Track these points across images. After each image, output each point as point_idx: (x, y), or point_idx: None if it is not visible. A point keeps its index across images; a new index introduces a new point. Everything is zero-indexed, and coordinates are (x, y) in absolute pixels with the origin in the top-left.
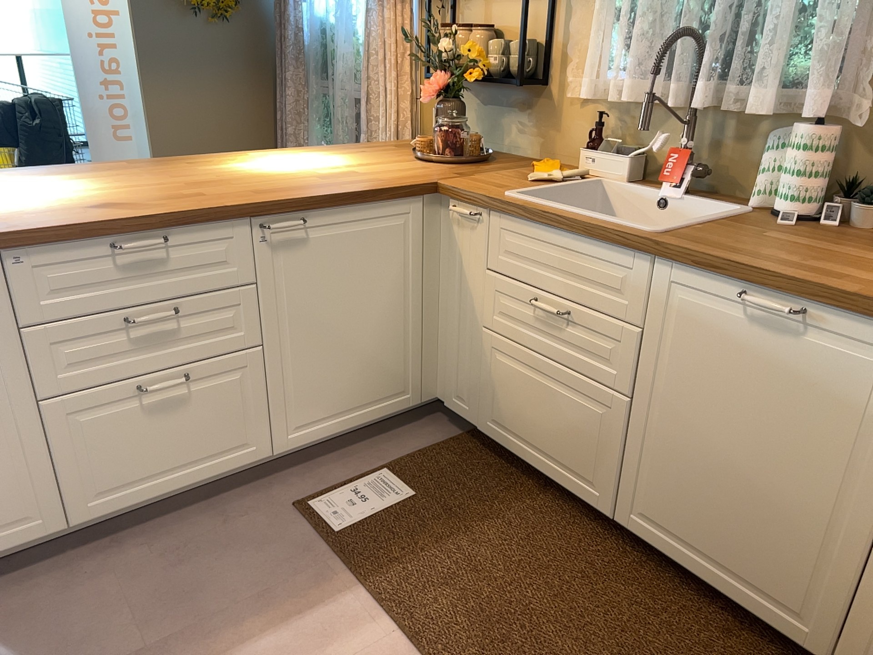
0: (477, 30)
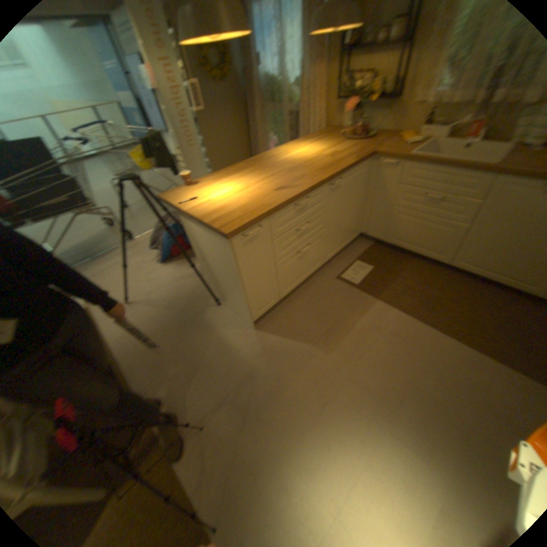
0: (369, 71)
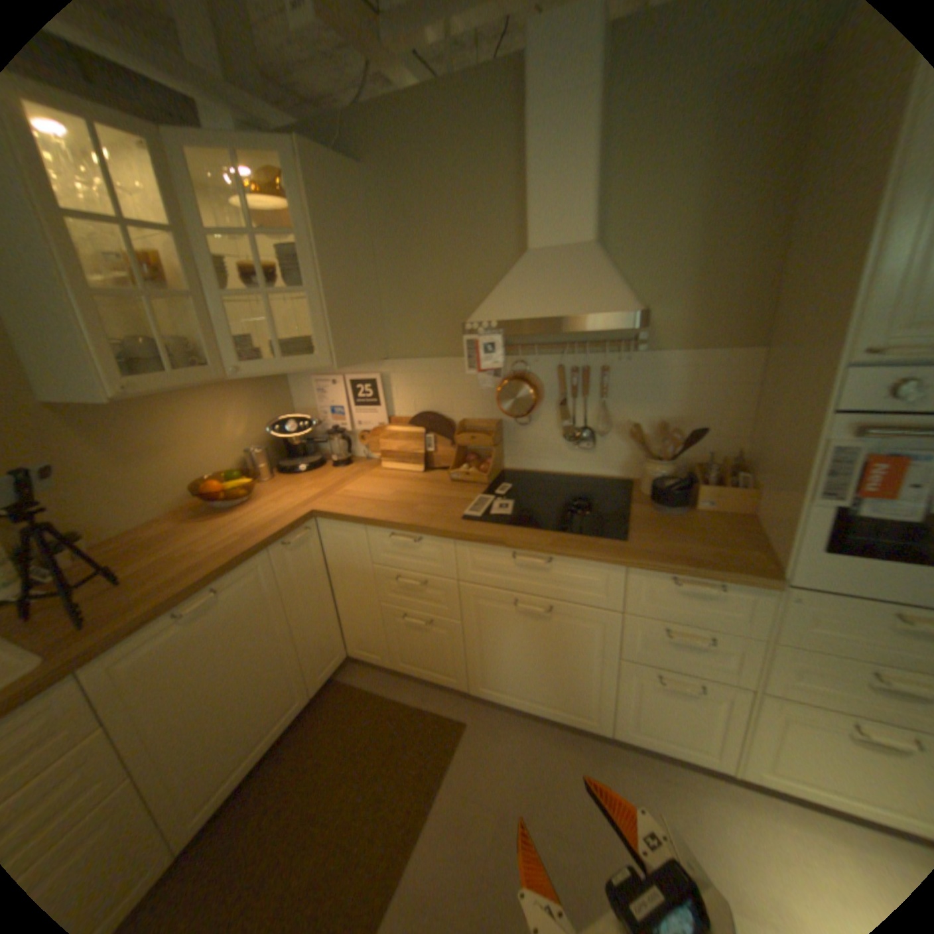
0: None
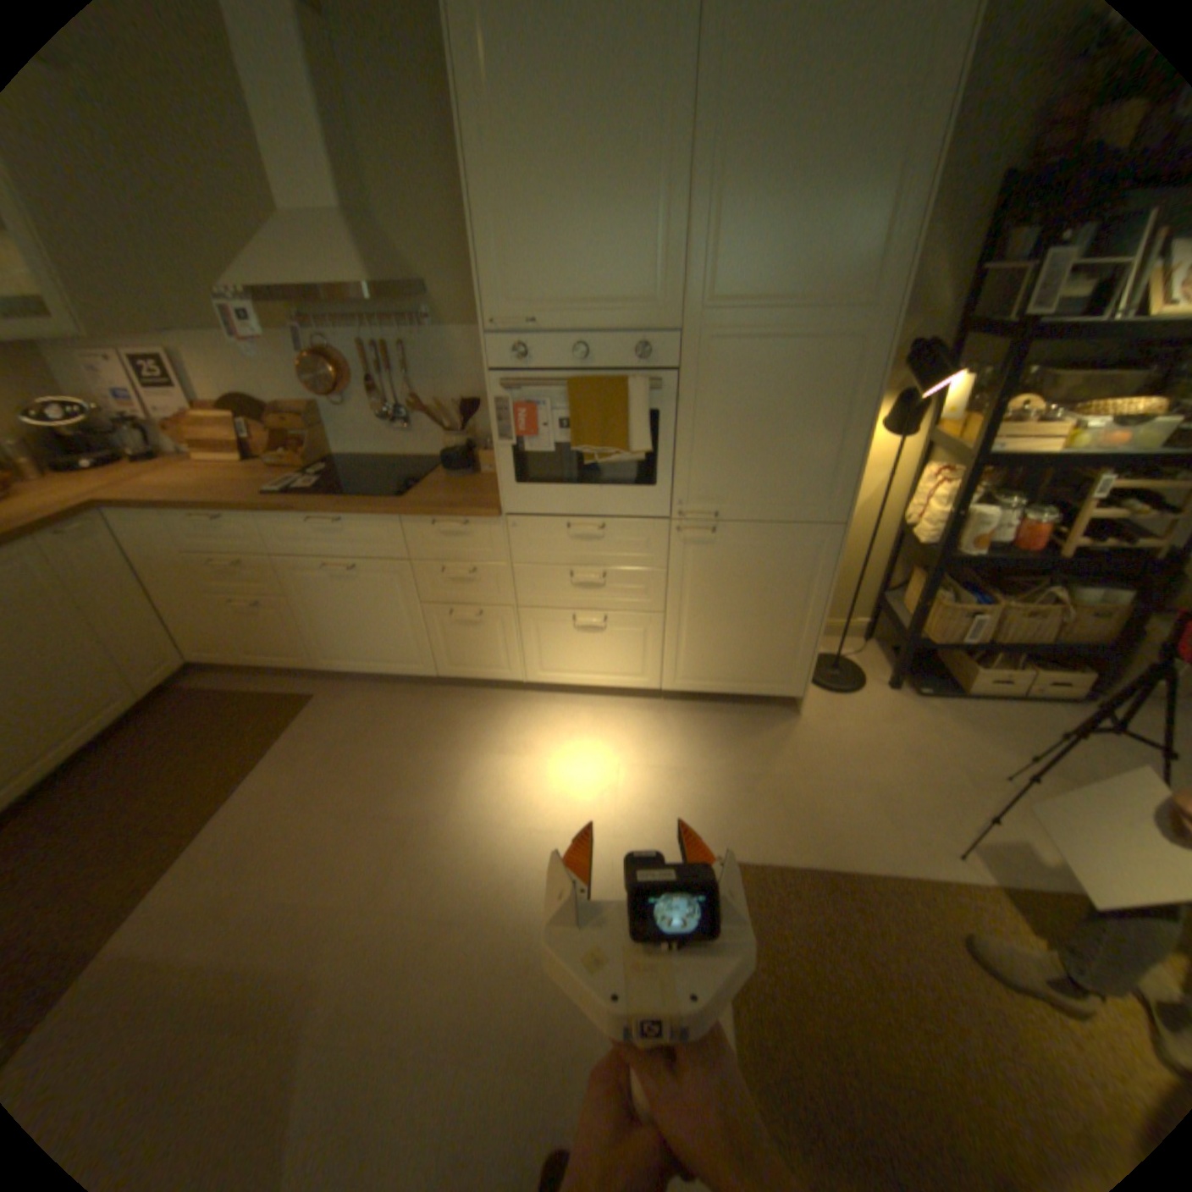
0: None
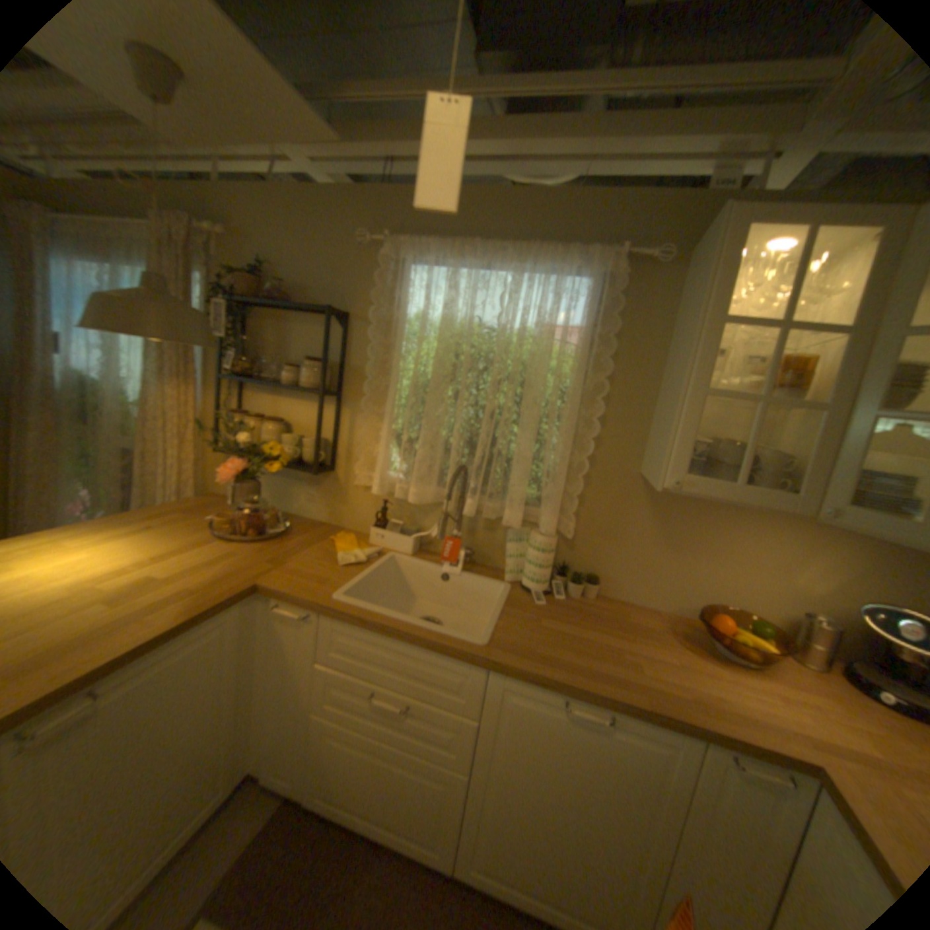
0: (270, 421)
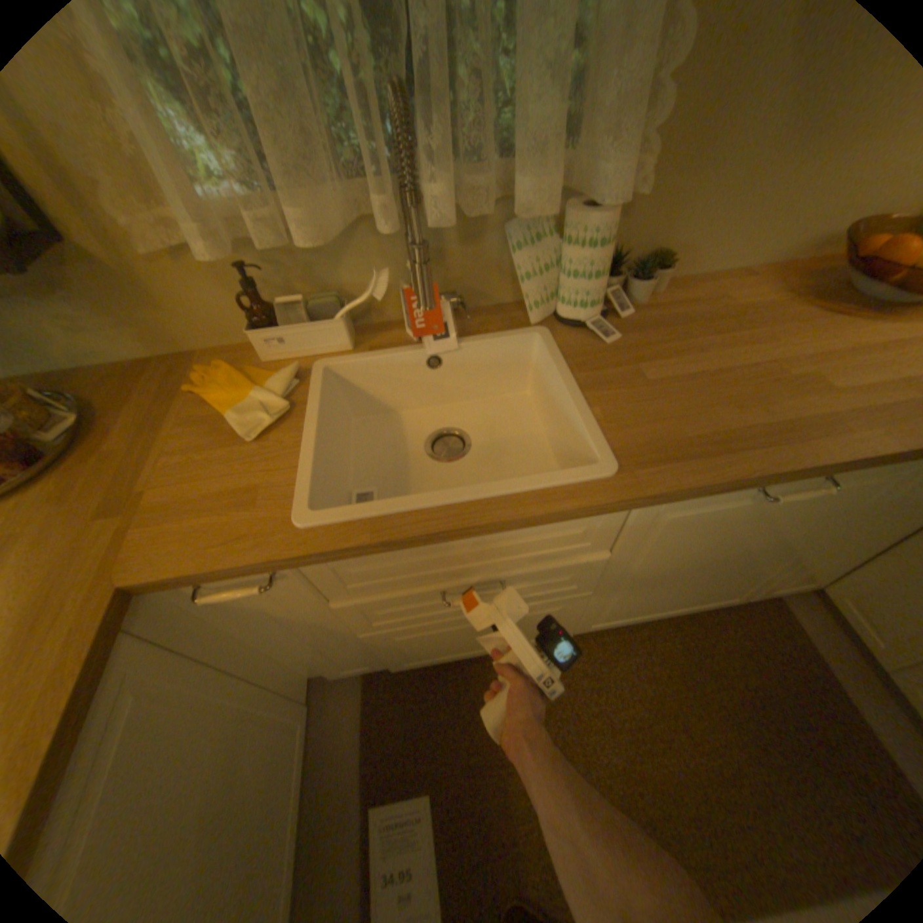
0: None
